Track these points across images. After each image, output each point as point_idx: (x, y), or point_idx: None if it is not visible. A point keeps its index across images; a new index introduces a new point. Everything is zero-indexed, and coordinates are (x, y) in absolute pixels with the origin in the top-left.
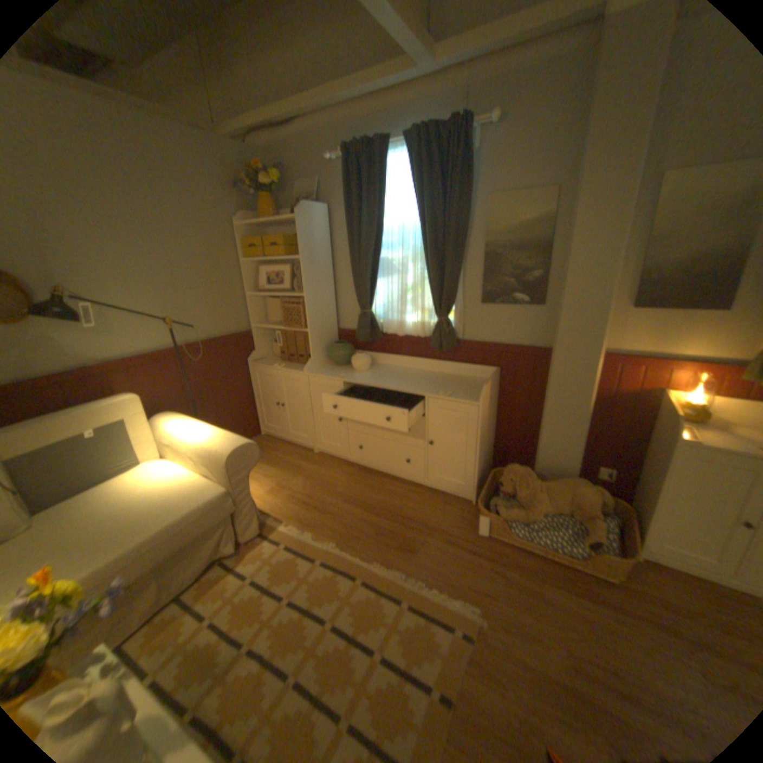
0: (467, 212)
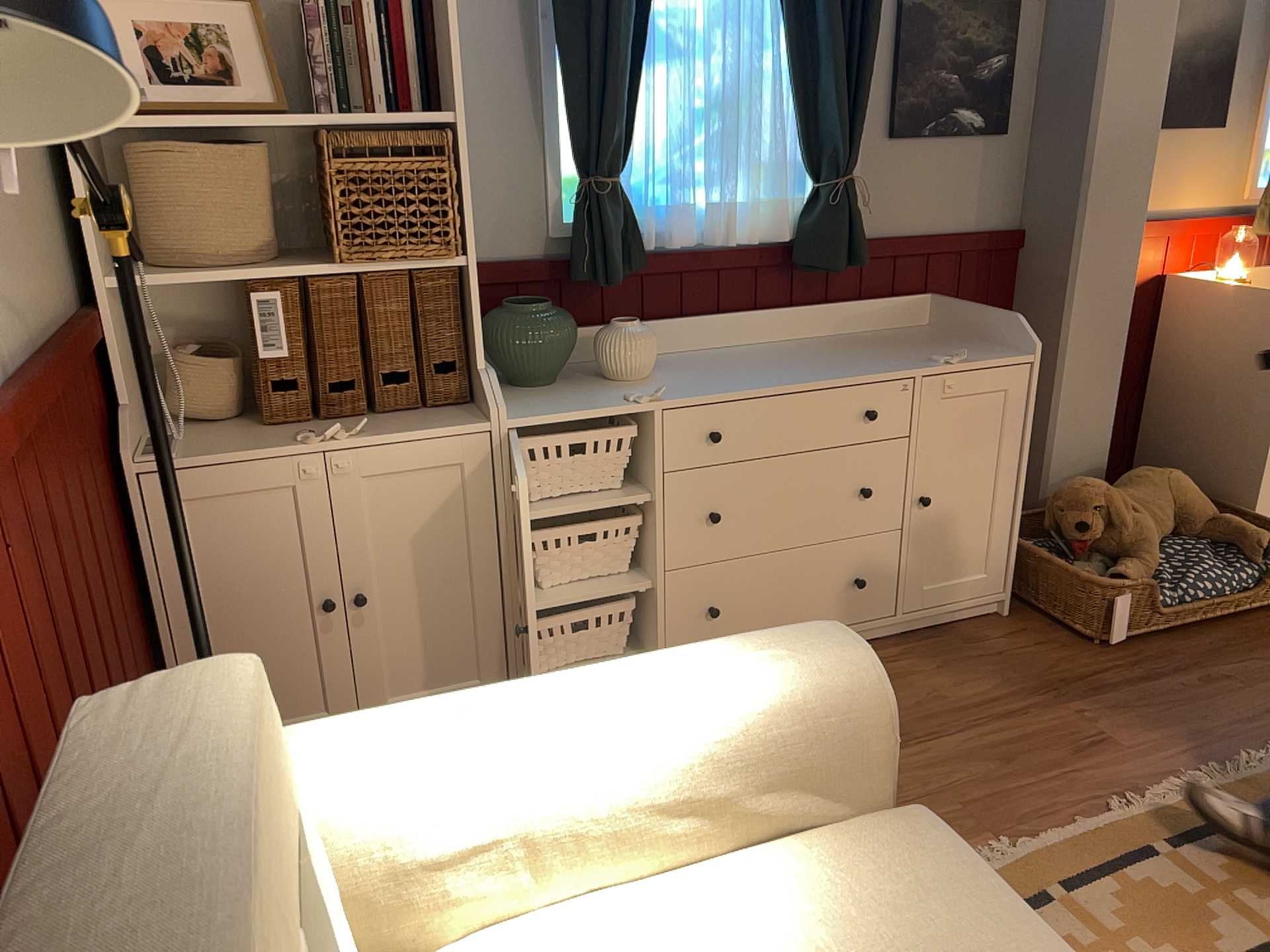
0: None
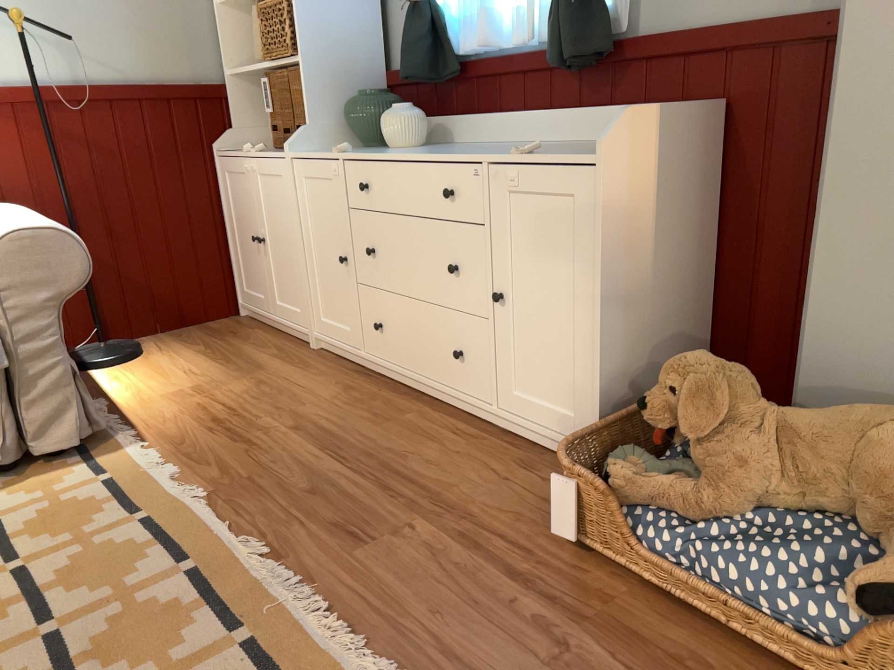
0: None
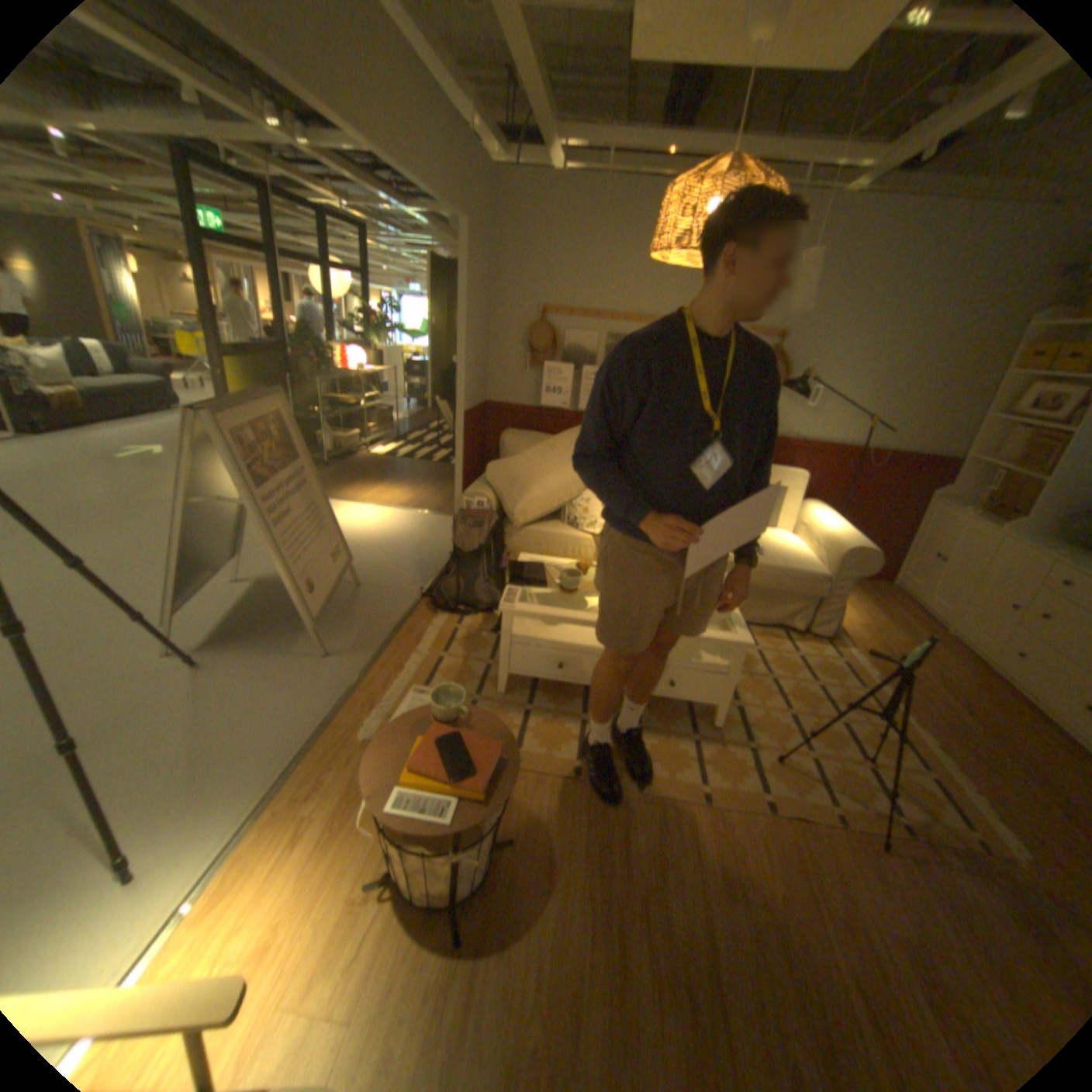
0: None
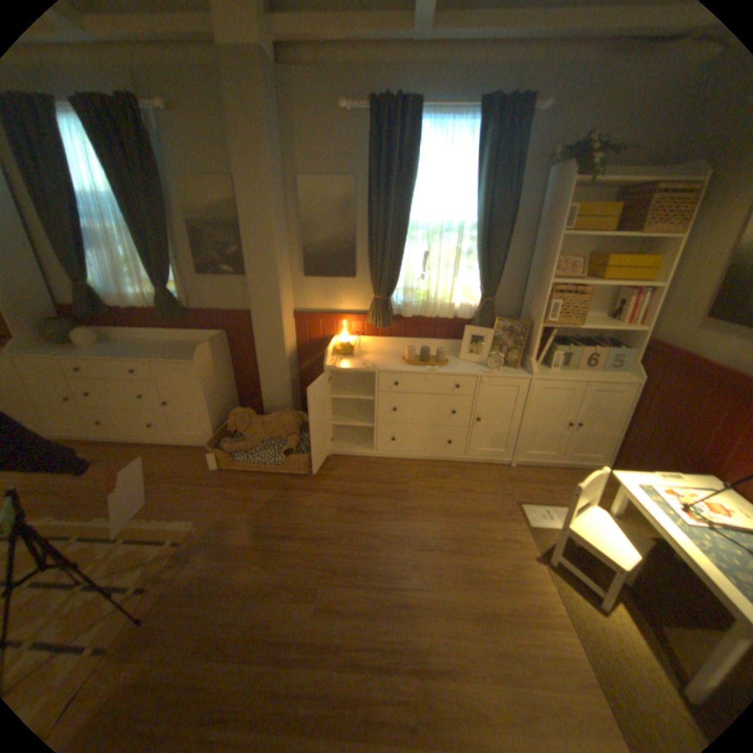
0: (158, 189)
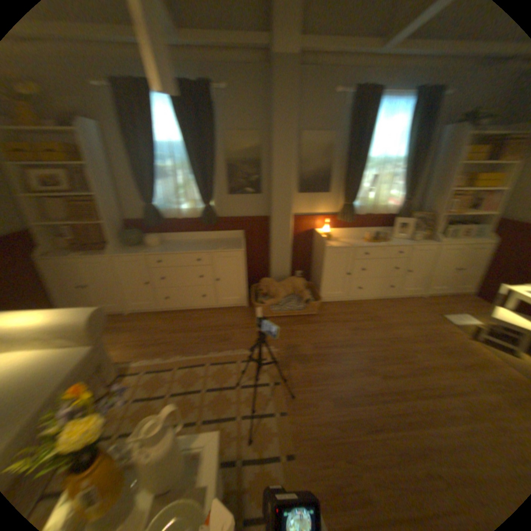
0: (215, 140)
